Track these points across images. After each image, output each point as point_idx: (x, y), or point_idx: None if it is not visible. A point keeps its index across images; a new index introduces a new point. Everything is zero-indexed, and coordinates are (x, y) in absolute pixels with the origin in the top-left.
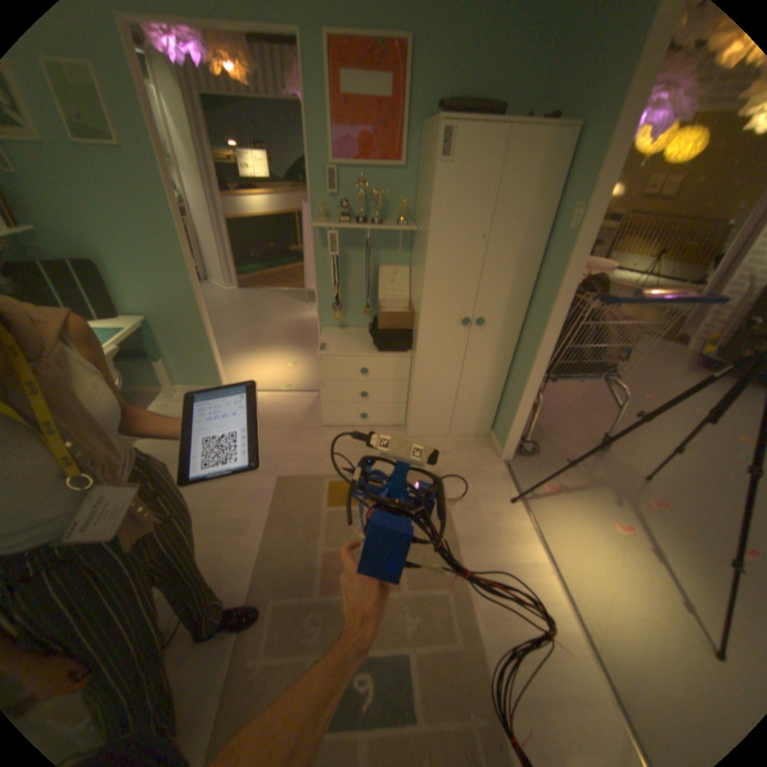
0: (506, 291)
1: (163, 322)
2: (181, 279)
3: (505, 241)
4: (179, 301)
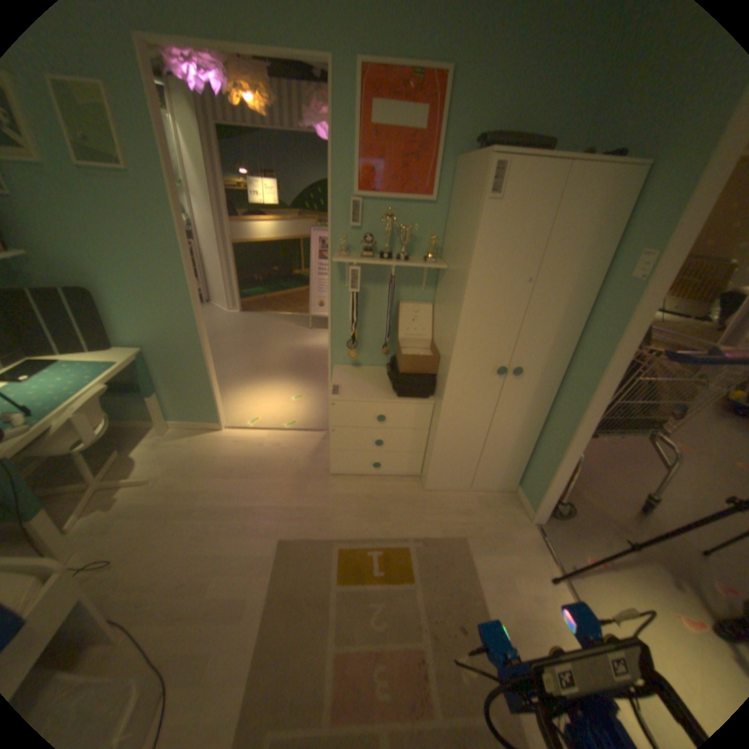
0: (550, 339)
1: (161, 354)
2: (184, 311)
3: (554, 286)
4: (180, 334)
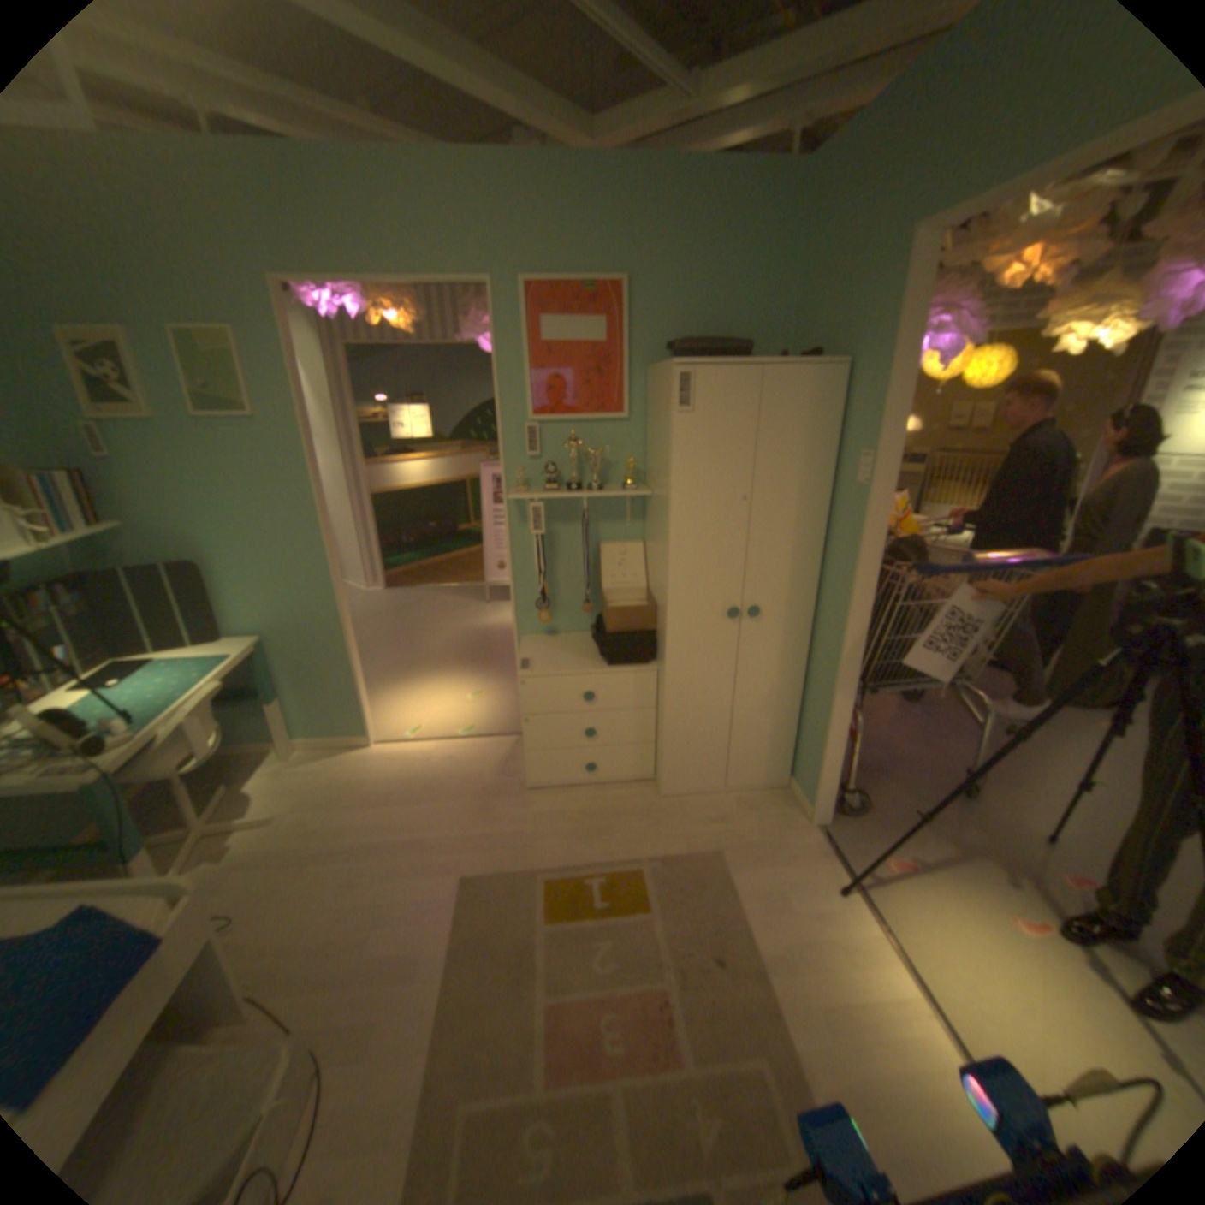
0: (784, 568)
1: (284, 644)
2: (317, 582)
3: (774, 503)
4: (311, 613)
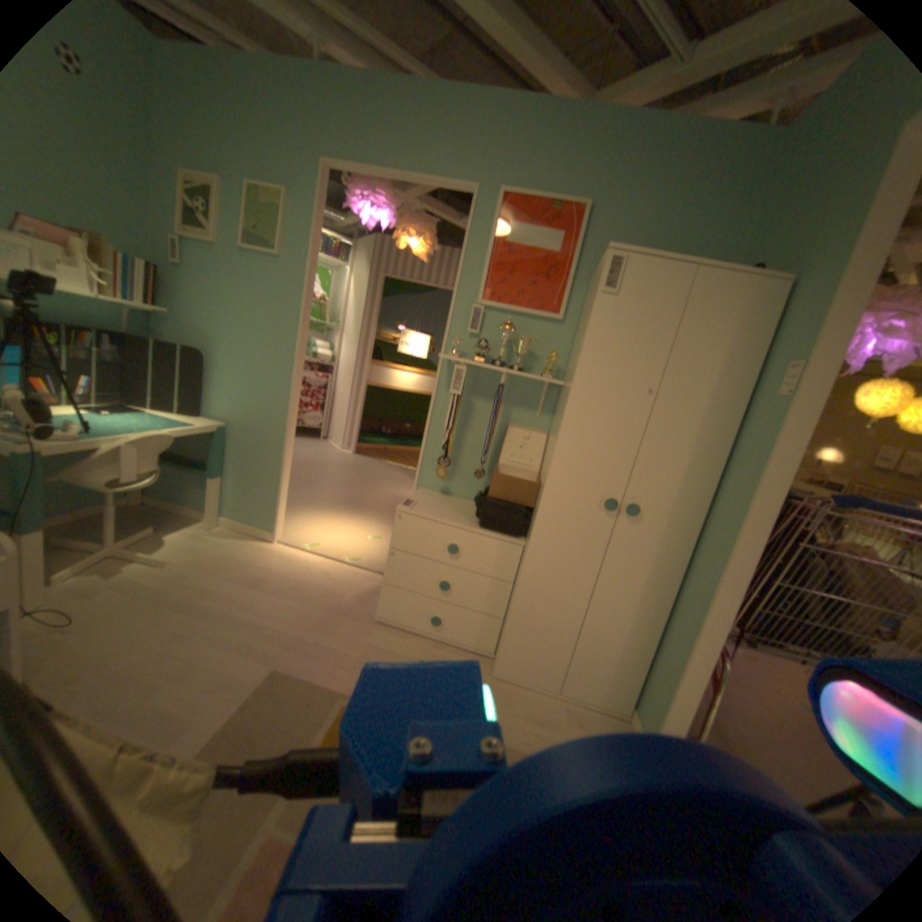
0: (678, 476)
1: (242, 437)
2: (280, 394)
3: (681, 404)
4: (268, 418)
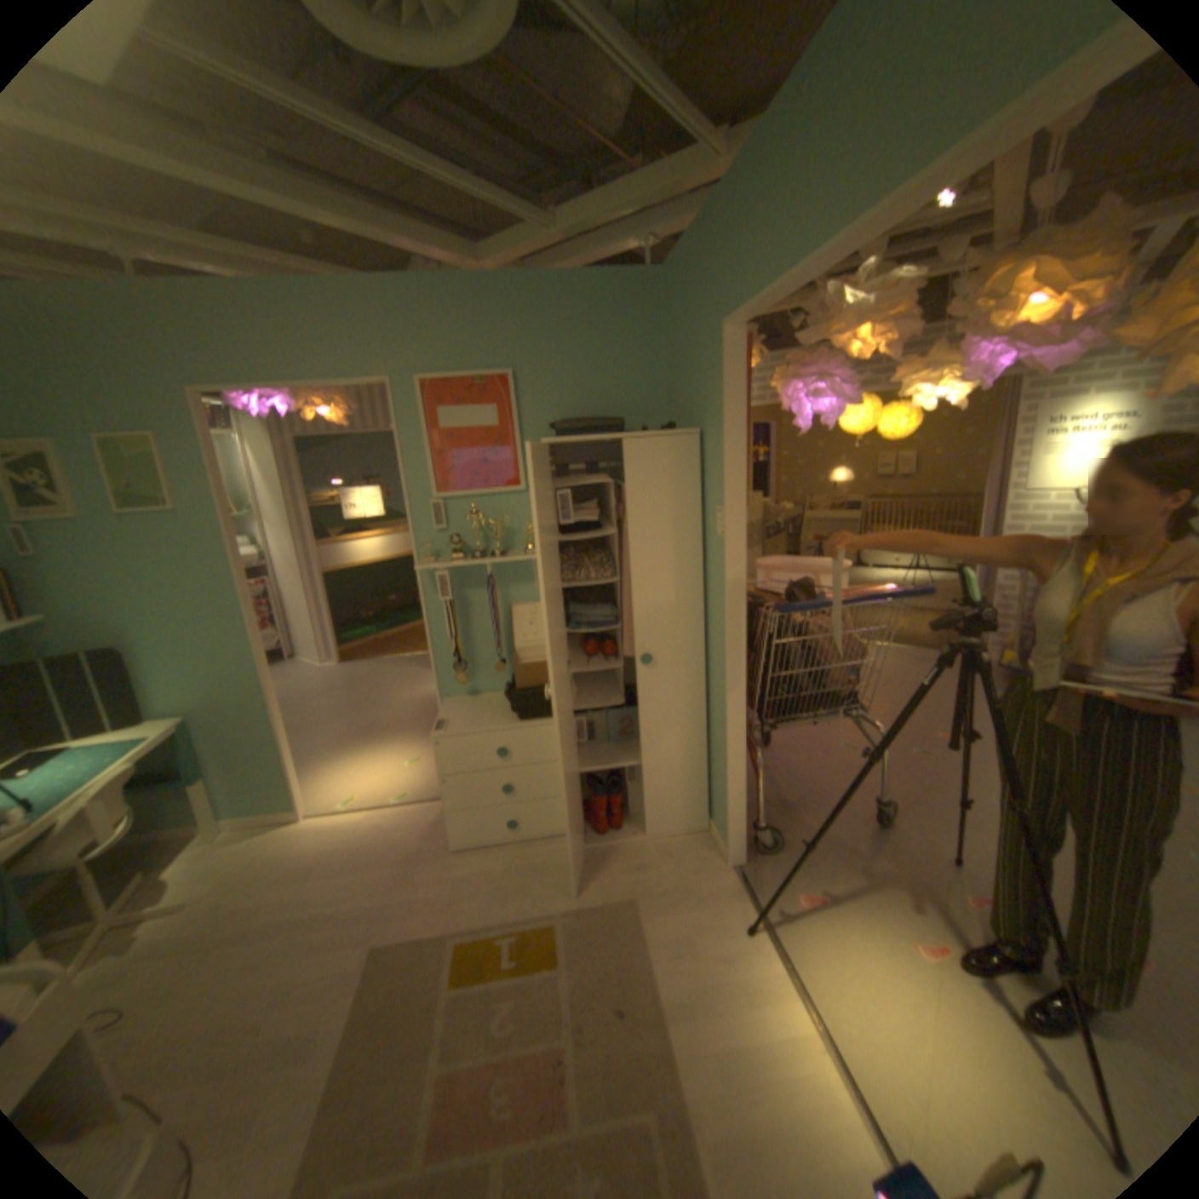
0: (670, 616)
1: (209, 723)
2: (241, 660)
3: (651, 558)
4: (236, 690)
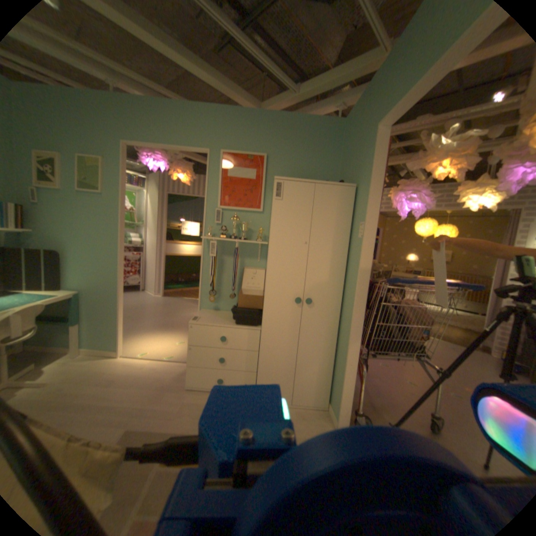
0: (325, 281)
1: (89, 298)
2: (111, 269)
3: (320, 247)
4: (105, 284)
